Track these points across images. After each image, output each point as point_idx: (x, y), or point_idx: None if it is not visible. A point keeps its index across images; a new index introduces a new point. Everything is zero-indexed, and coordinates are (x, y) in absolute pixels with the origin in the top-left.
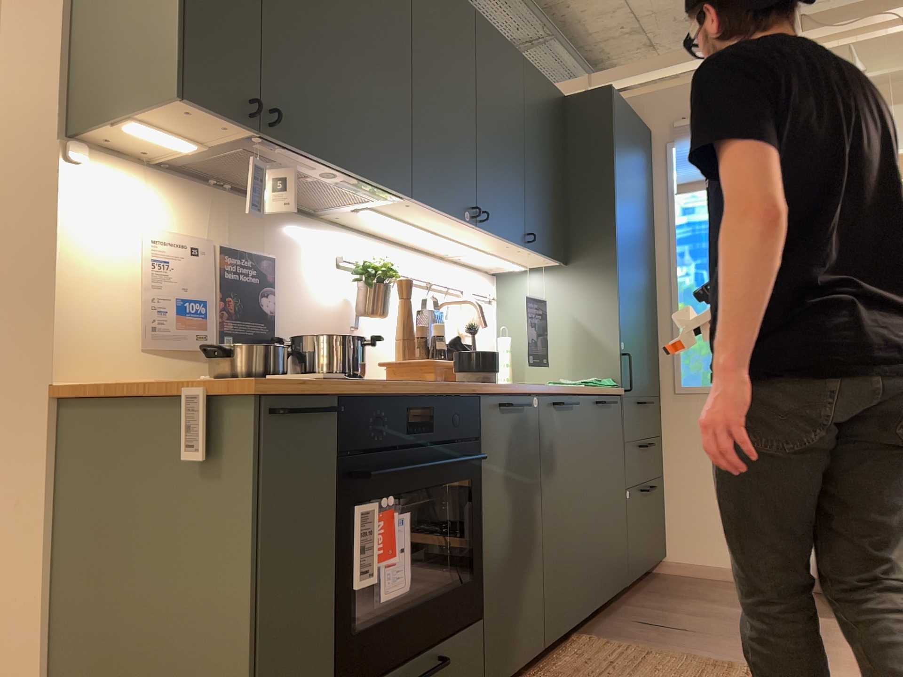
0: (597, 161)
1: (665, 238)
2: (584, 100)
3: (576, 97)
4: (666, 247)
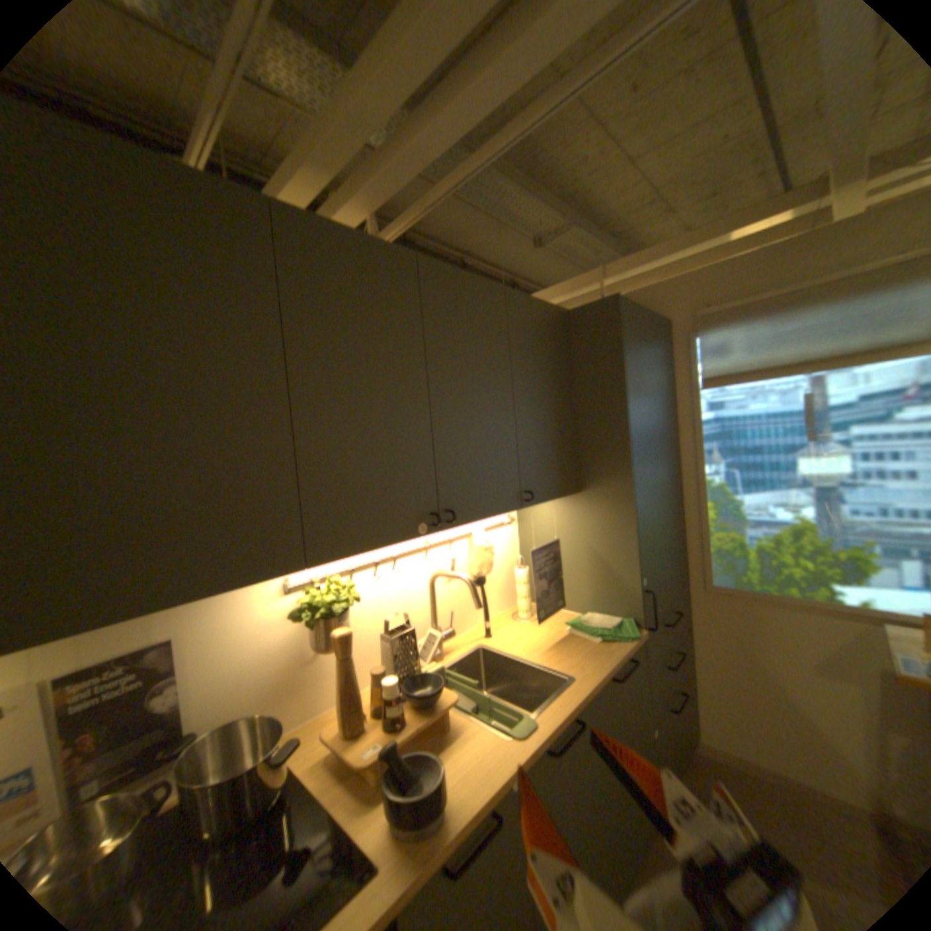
0: (606, 381)
1: (691, 434)
2: (589, 312)
3: (579, 308)
4: (691, 443)
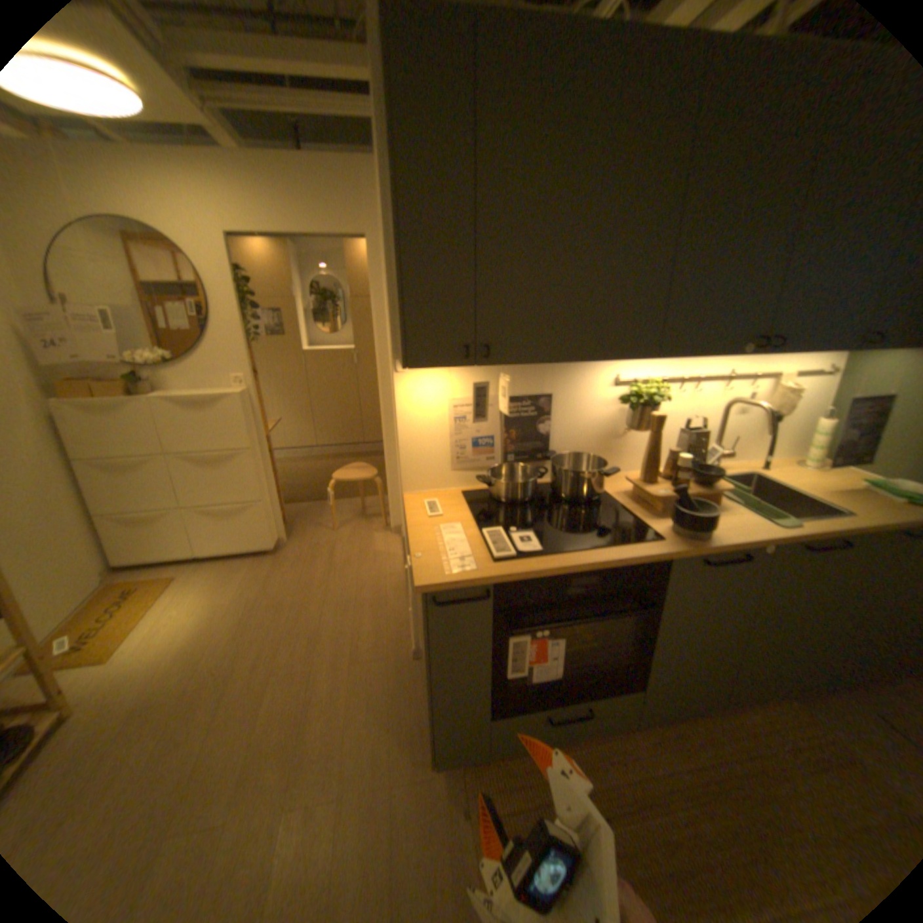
0: None
1: None
2: None
3: None
4: None
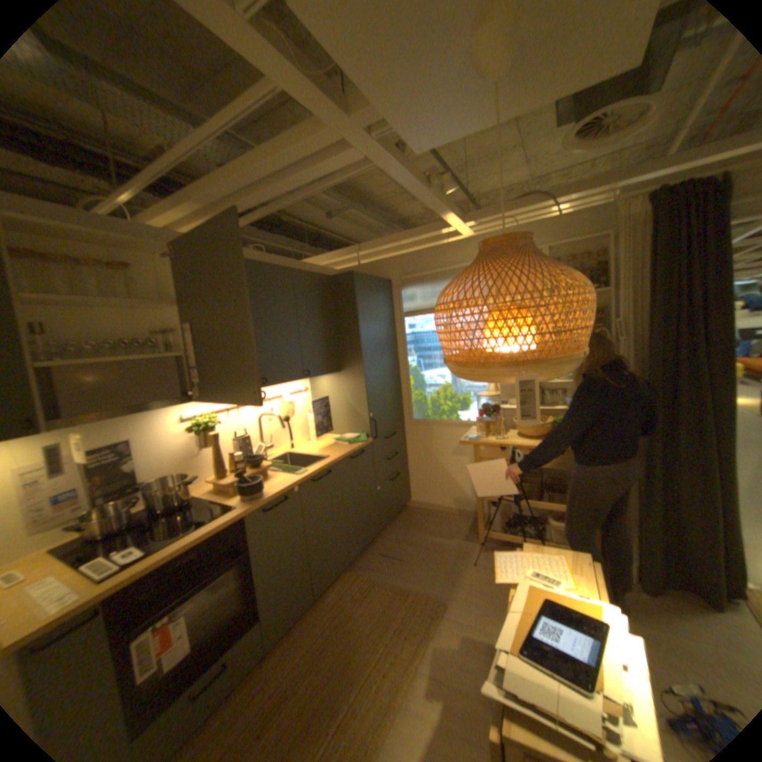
0: (349, 315)
1: (401, 341)
2: (340, 279)
3: (335, 276)
4: (402, 346)
